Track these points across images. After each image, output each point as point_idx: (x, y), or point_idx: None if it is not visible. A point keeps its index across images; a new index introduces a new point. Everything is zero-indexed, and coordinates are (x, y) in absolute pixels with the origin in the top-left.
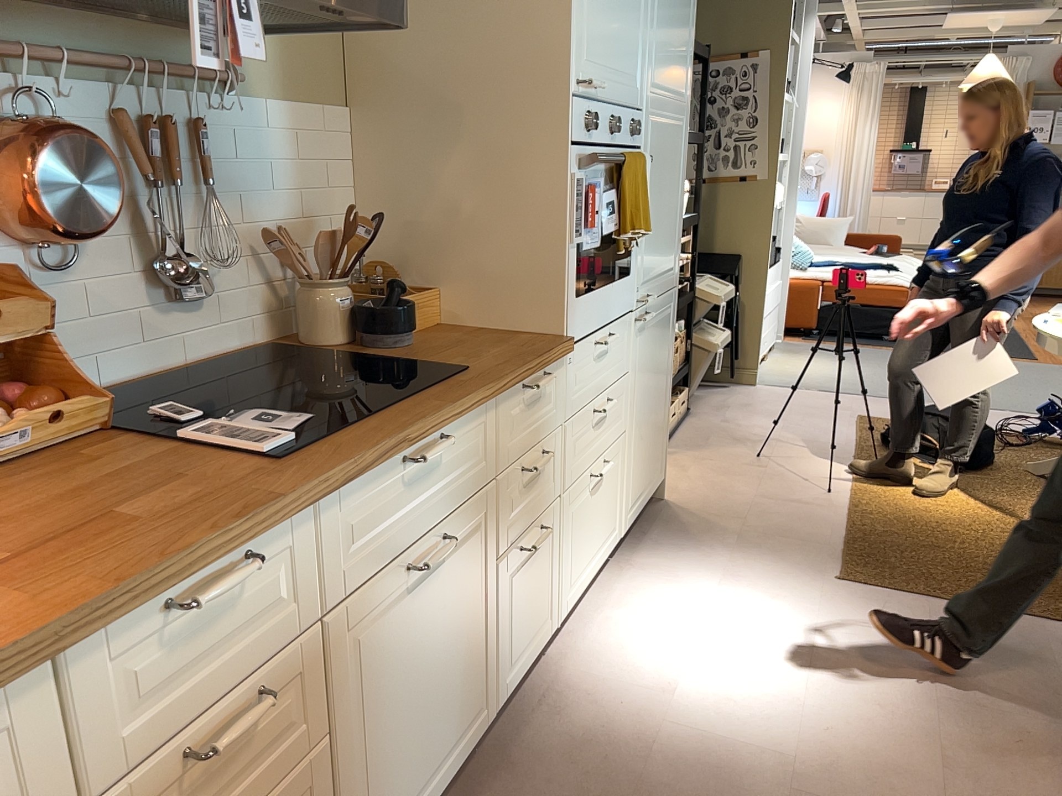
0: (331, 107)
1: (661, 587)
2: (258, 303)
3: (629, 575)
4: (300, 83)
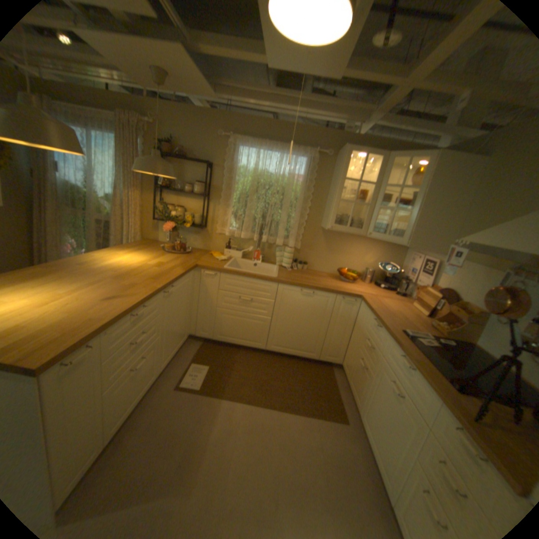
0: None
1: None
2: None
3: None
4: None
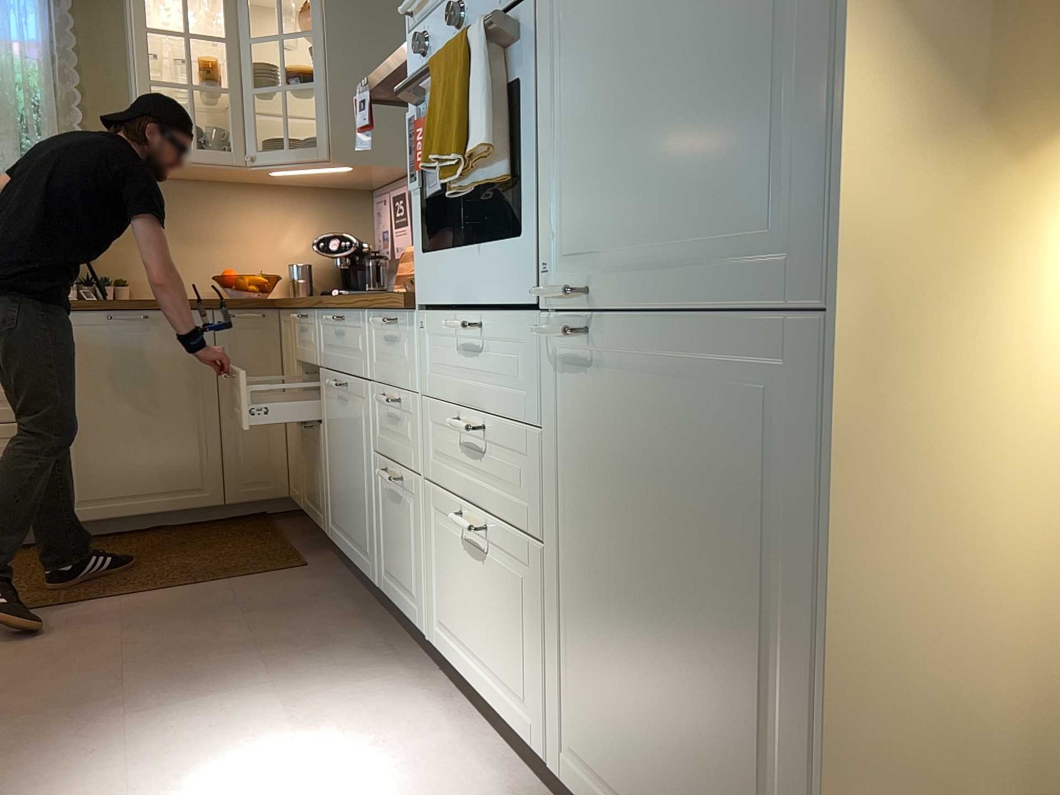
0: None
1: None
2: None
3: None
4: None
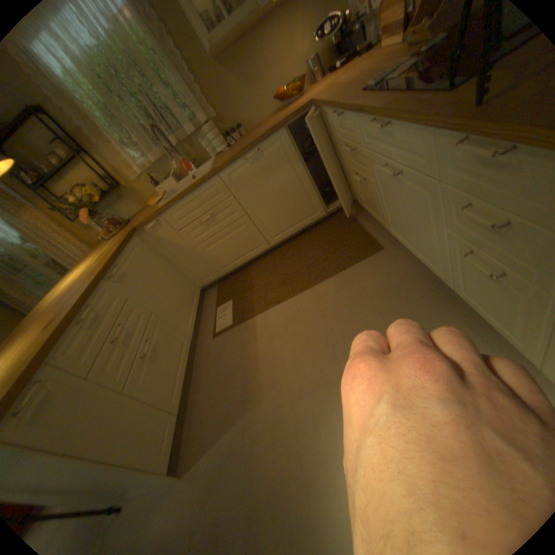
0: None
1: None
2: None
3: None
4: None
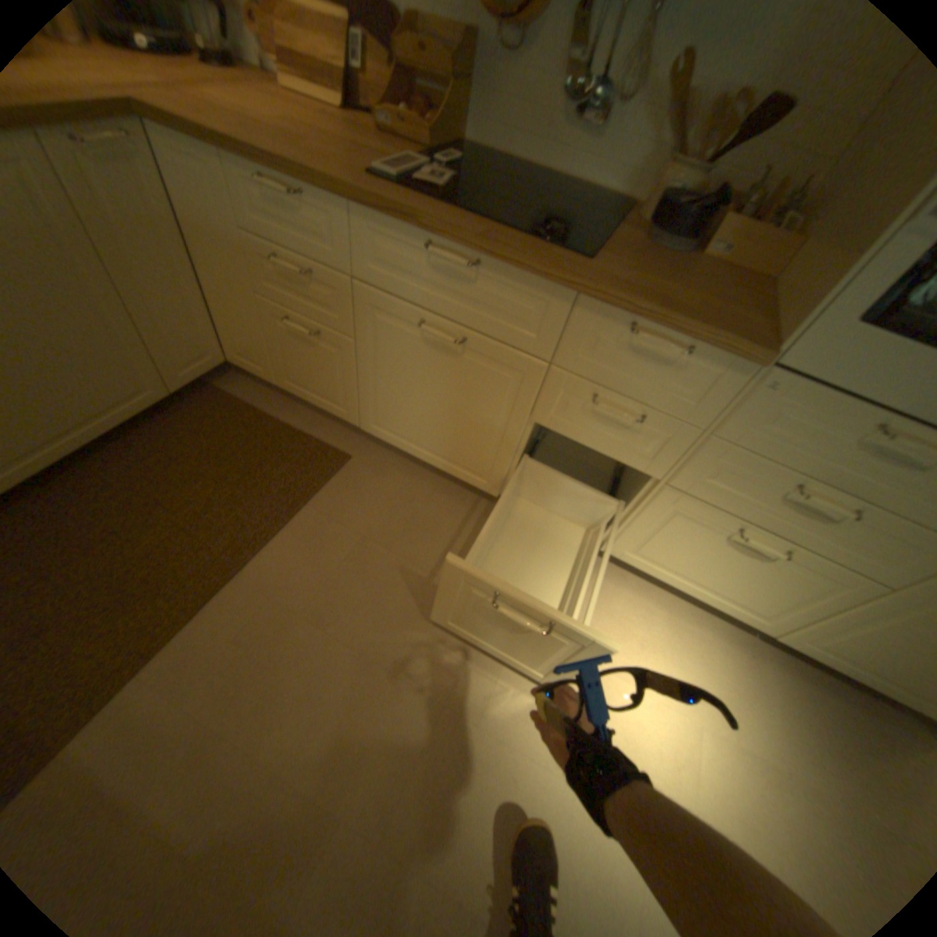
0: None
1: (723, 680)
2: (655, 161)
3: (734, 651)
4: None
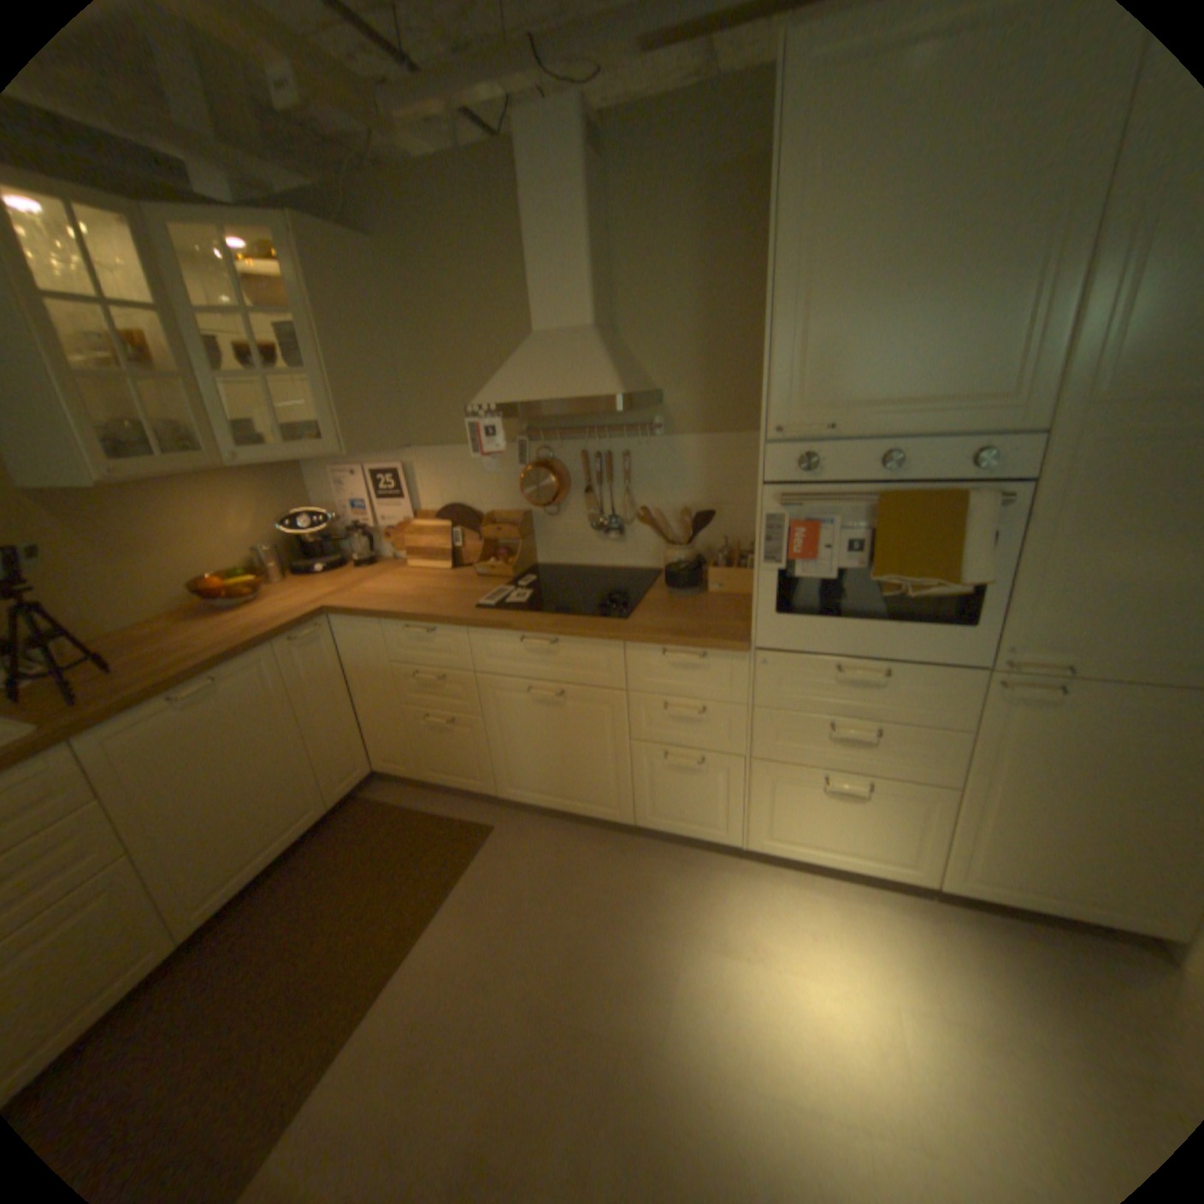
0: (746, 431)
1: (908, 953)
2: (662, 547)
3: (913, 921)
4: (717, 418)
